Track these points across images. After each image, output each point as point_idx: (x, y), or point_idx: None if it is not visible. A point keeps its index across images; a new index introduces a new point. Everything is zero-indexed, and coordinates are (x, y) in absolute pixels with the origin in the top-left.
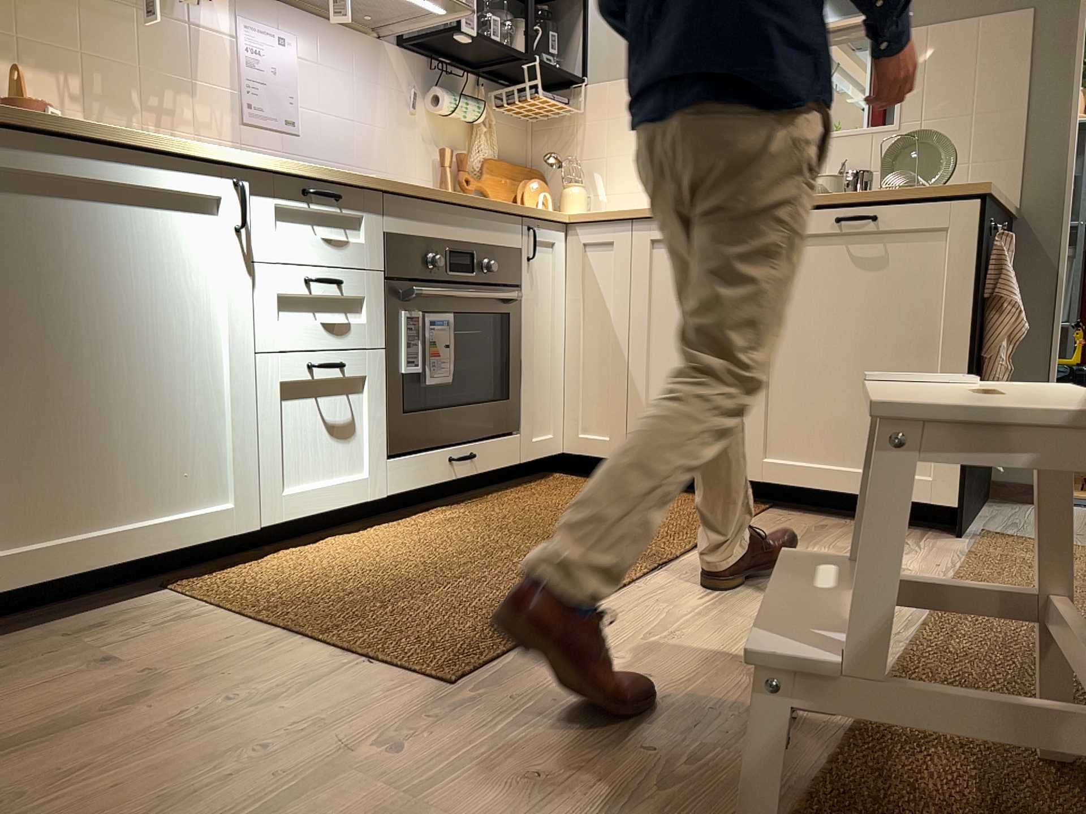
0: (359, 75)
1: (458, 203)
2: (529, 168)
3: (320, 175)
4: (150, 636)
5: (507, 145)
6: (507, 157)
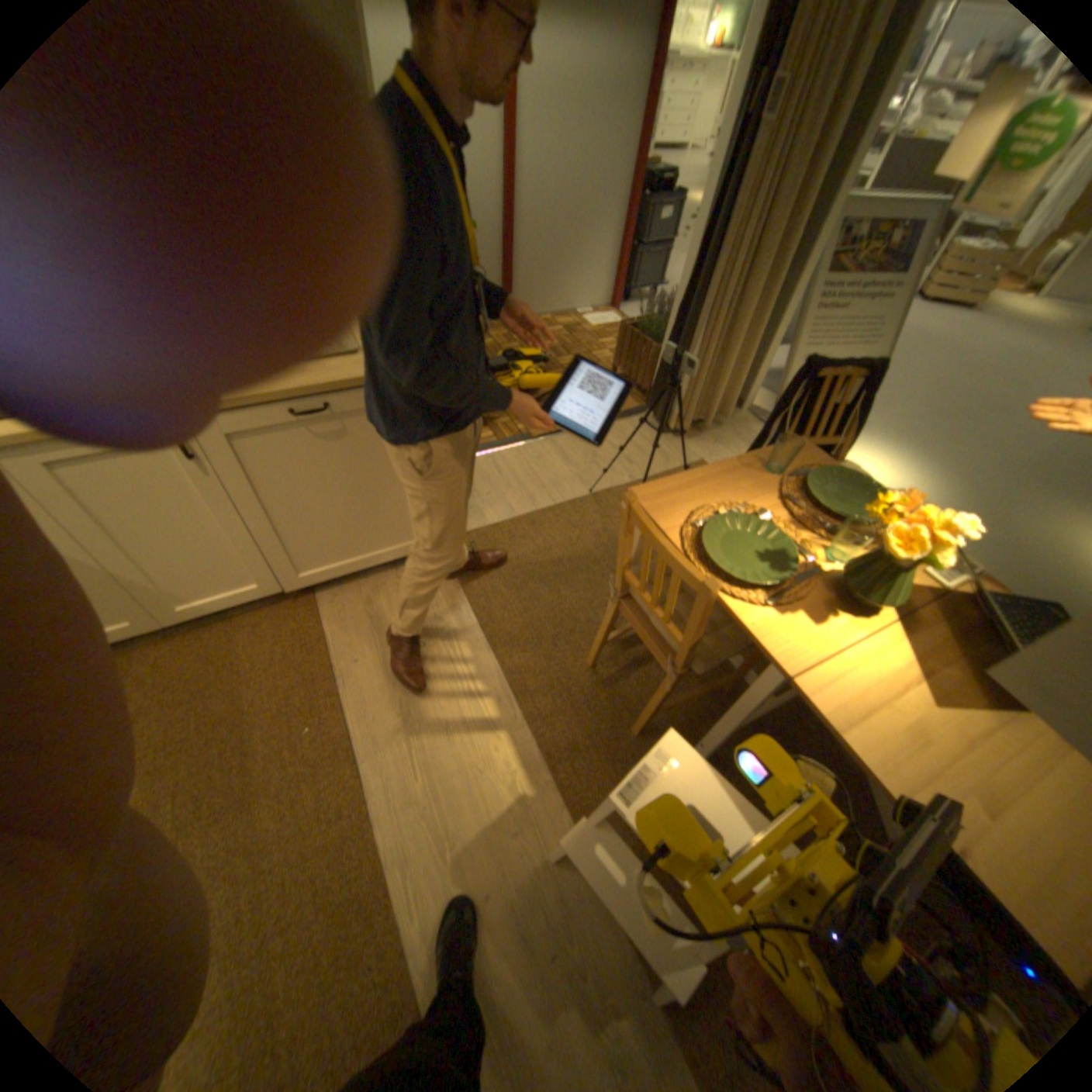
0: None
1: None
2: None
3: None
4: None
5: None
6: None
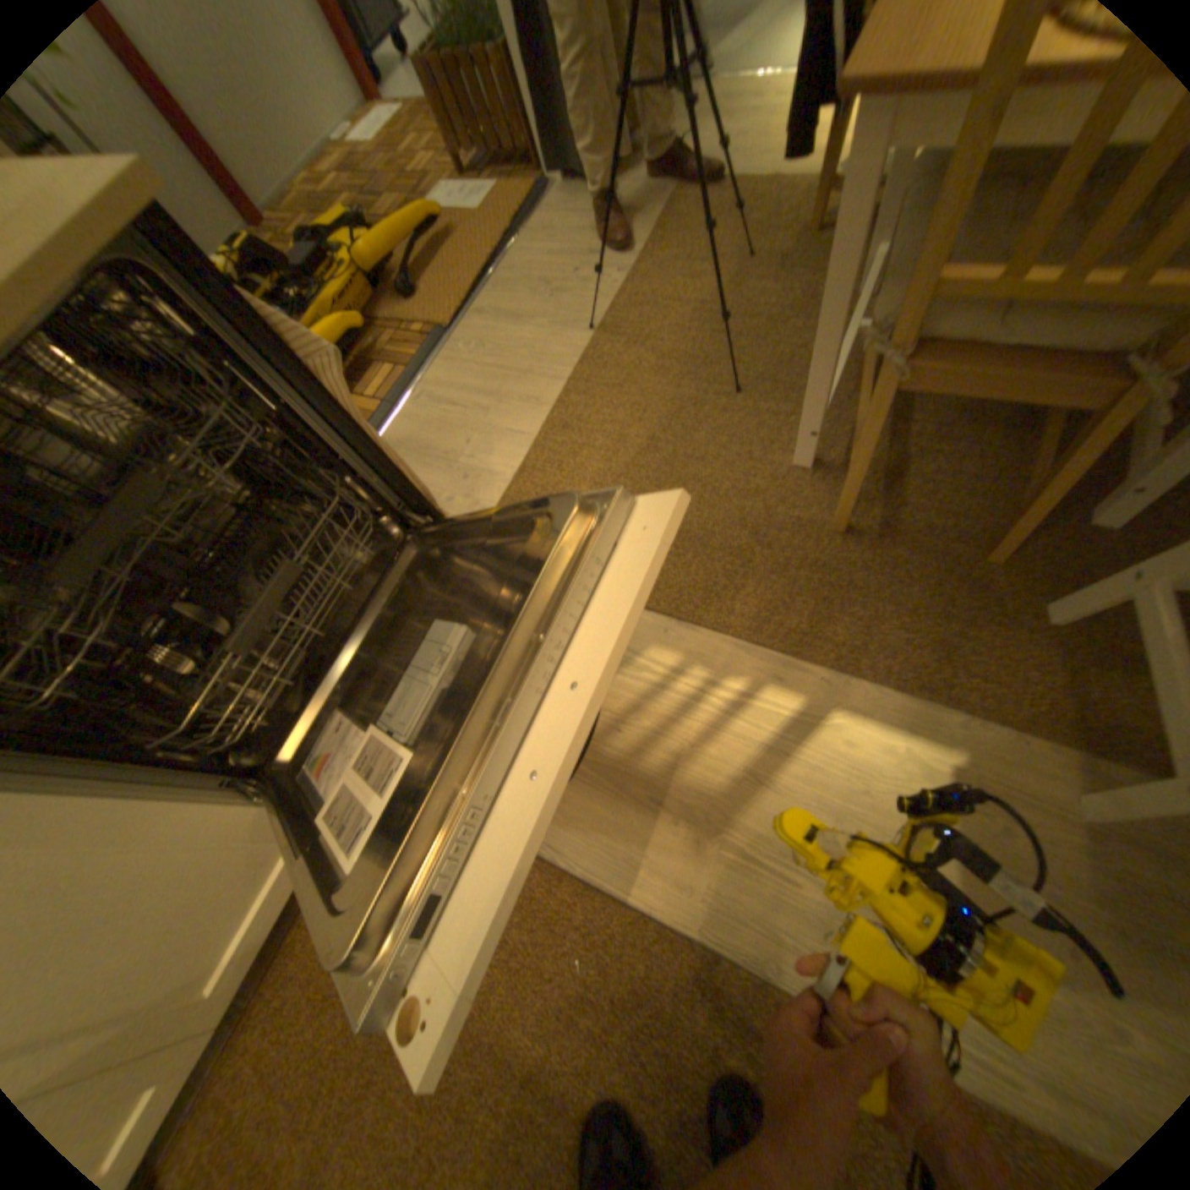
0: None
1: None
2: None
3: None
4: None
5: None
6: None
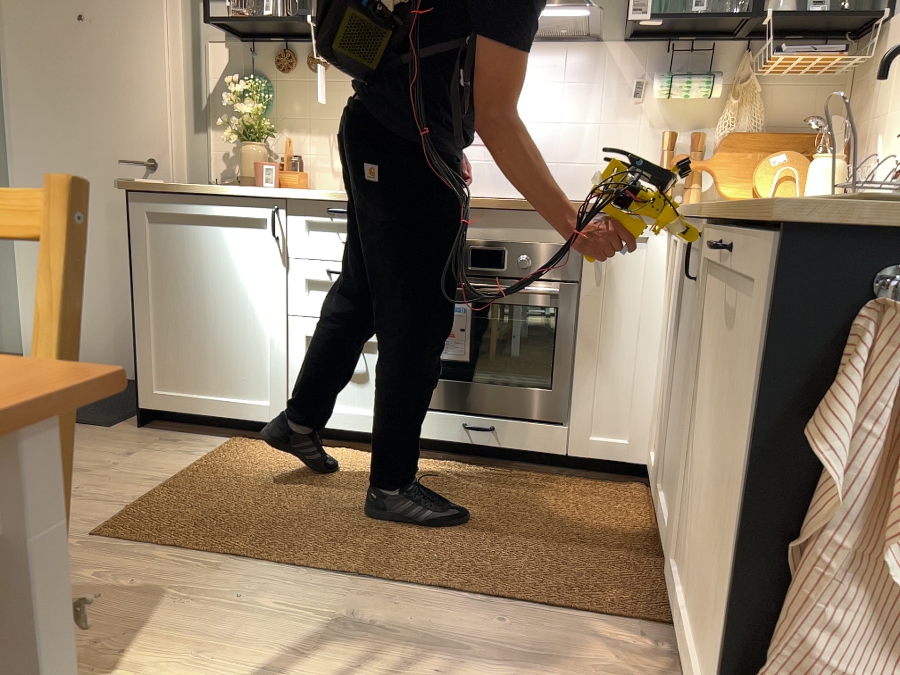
0: (568, 79)
1: (485, 207)
2: (797, 137)
3: (335, 197)
4: (160, 454)
5: (796, 110)
6: (794, 124)
